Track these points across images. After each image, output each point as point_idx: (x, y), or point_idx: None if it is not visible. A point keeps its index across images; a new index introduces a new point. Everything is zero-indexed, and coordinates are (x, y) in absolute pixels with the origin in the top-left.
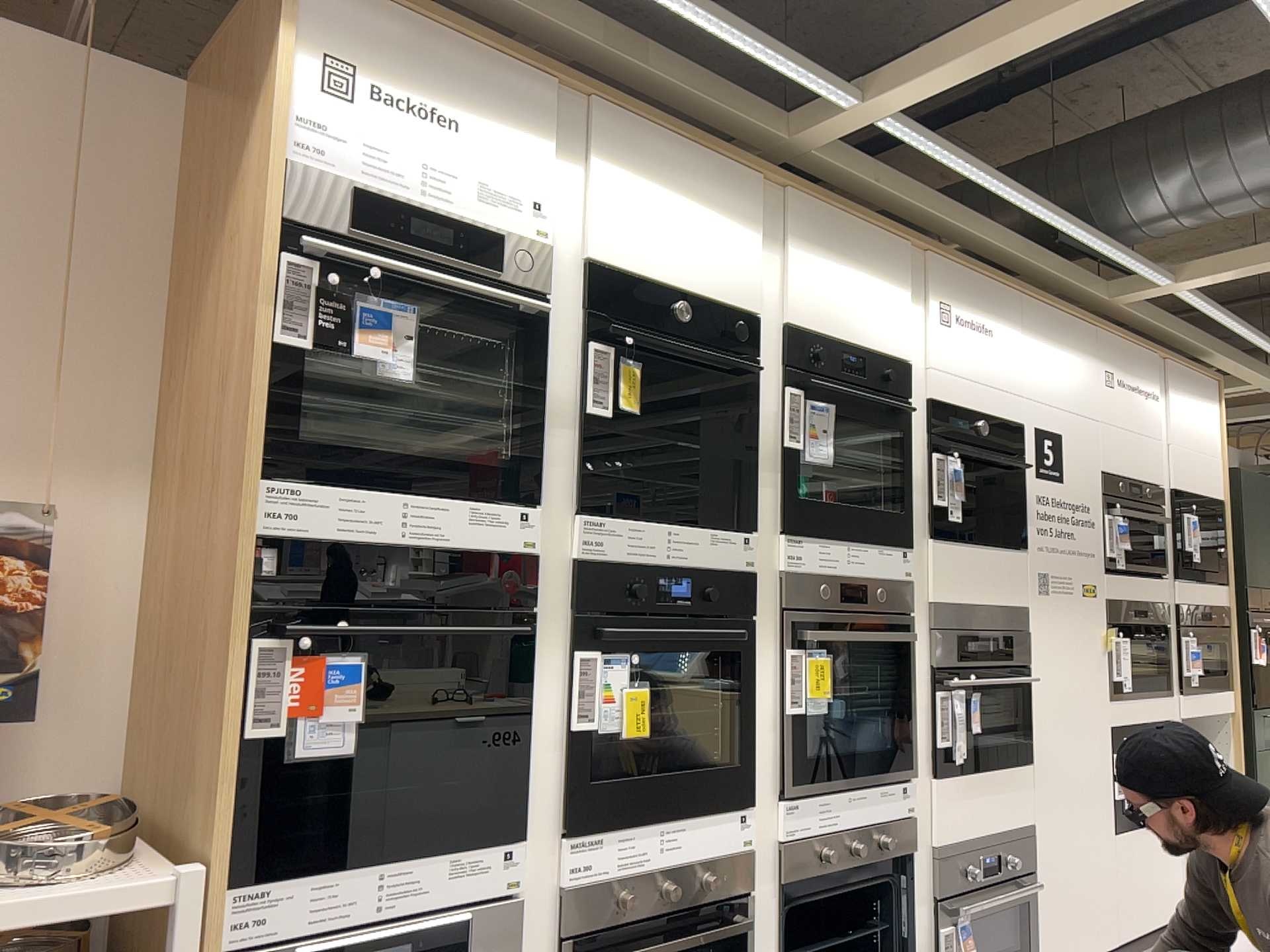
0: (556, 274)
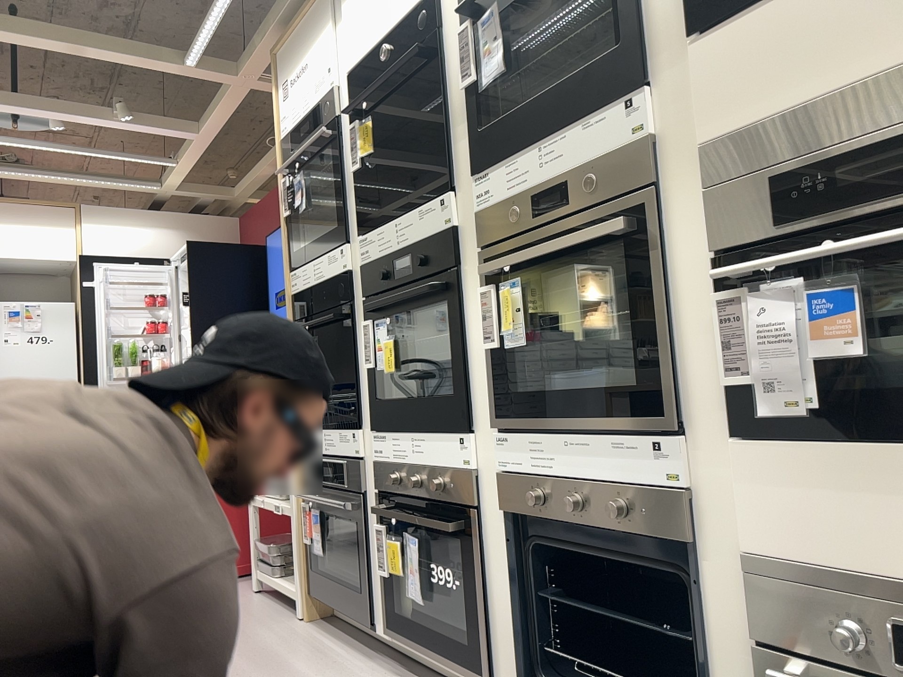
0: (338, 97)
